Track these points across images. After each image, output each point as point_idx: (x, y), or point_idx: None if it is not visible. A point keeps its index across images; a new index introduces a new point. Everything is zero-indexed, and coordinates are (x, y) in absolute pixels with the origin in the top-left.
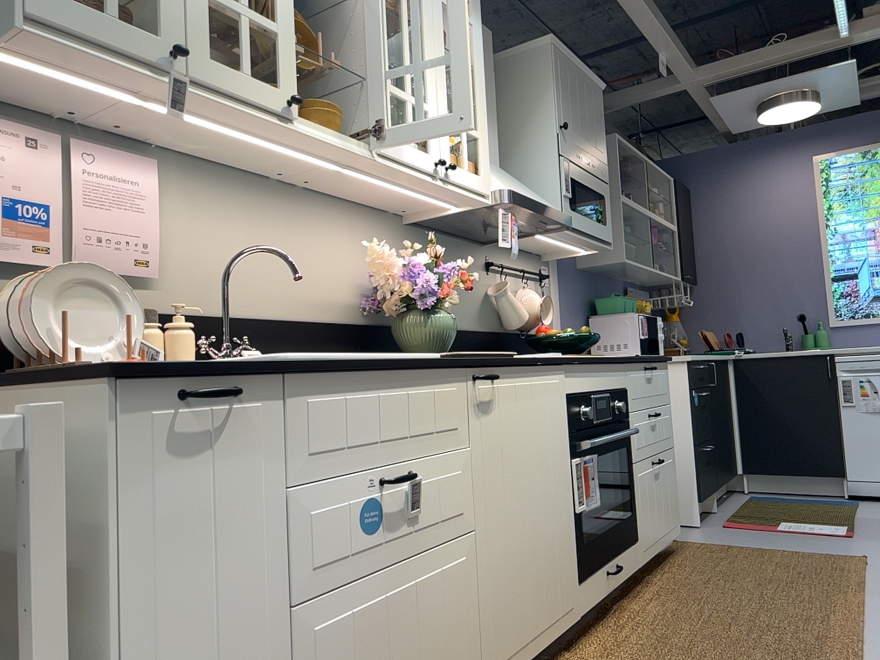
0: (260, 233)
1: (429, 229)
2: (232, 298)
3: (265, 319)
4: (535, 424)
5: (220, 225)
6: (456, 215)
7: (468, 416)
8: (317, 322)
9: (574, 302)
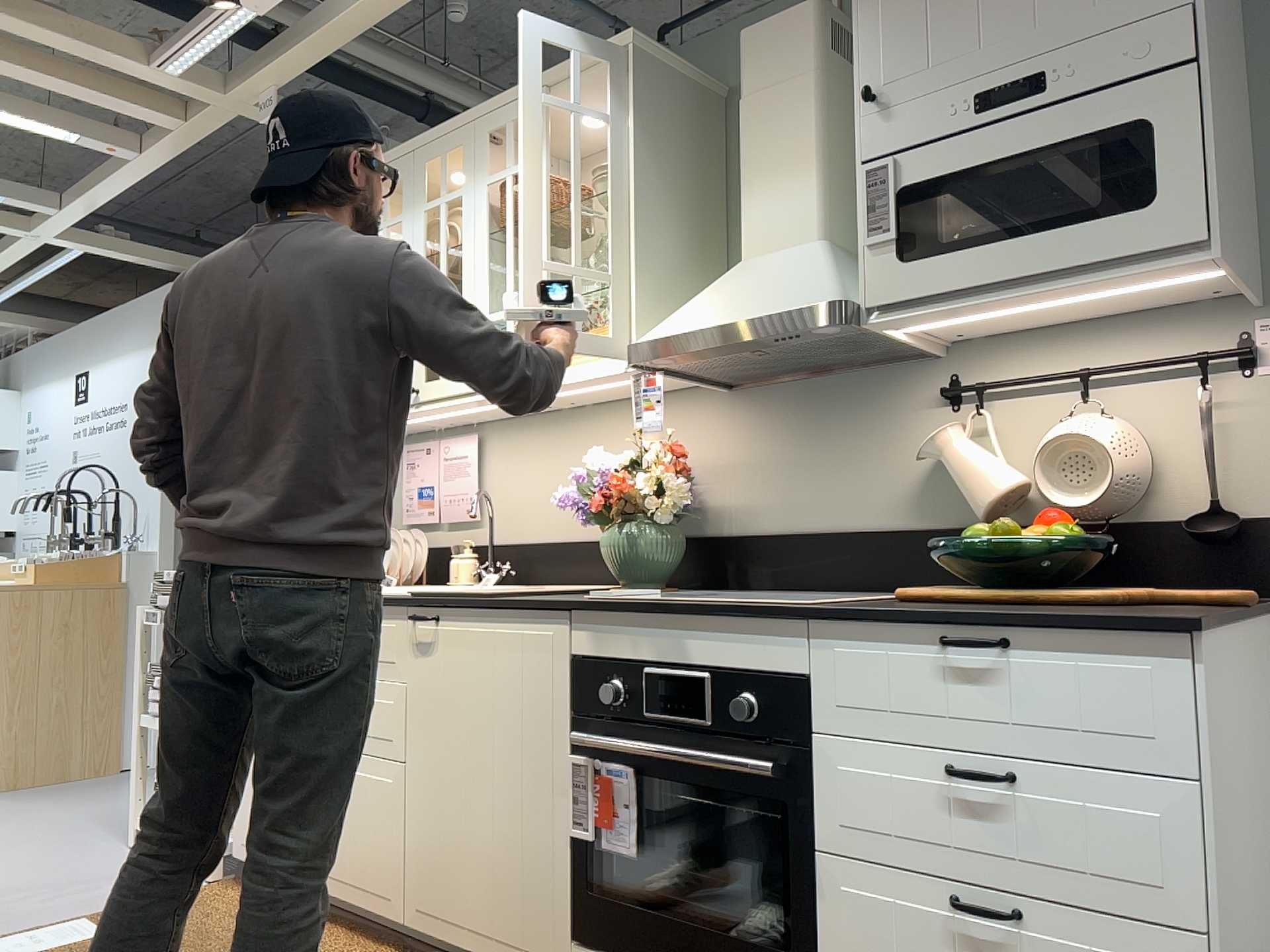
0: (550, 463)
1: (769, 382)
2: (528, 527)
3: (549, 543)
4: (494, 682)
5: (521, 466)
6: (708, 372)
7: (406, 653)
8: (597, 541)
9: None
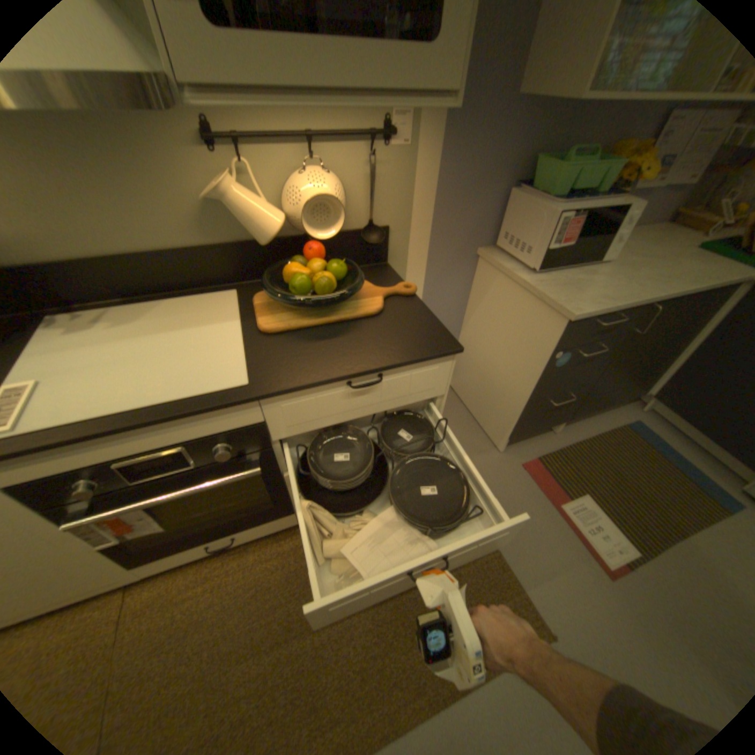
0: None
1: None
2: None
3: None
4: None
5: None
6: None
7: None
8: None
9: (479, 162)
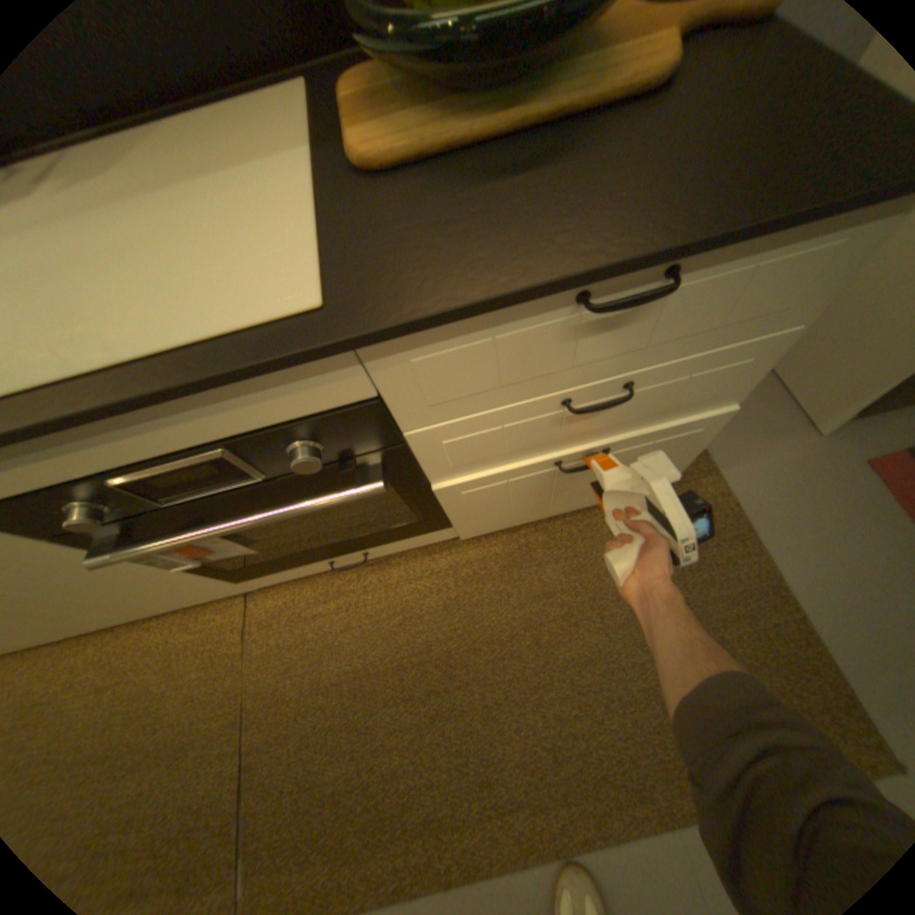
0: None
1: None
2: None
3: None
4: None
5: None
6: None
7: None
8: None
9: None
